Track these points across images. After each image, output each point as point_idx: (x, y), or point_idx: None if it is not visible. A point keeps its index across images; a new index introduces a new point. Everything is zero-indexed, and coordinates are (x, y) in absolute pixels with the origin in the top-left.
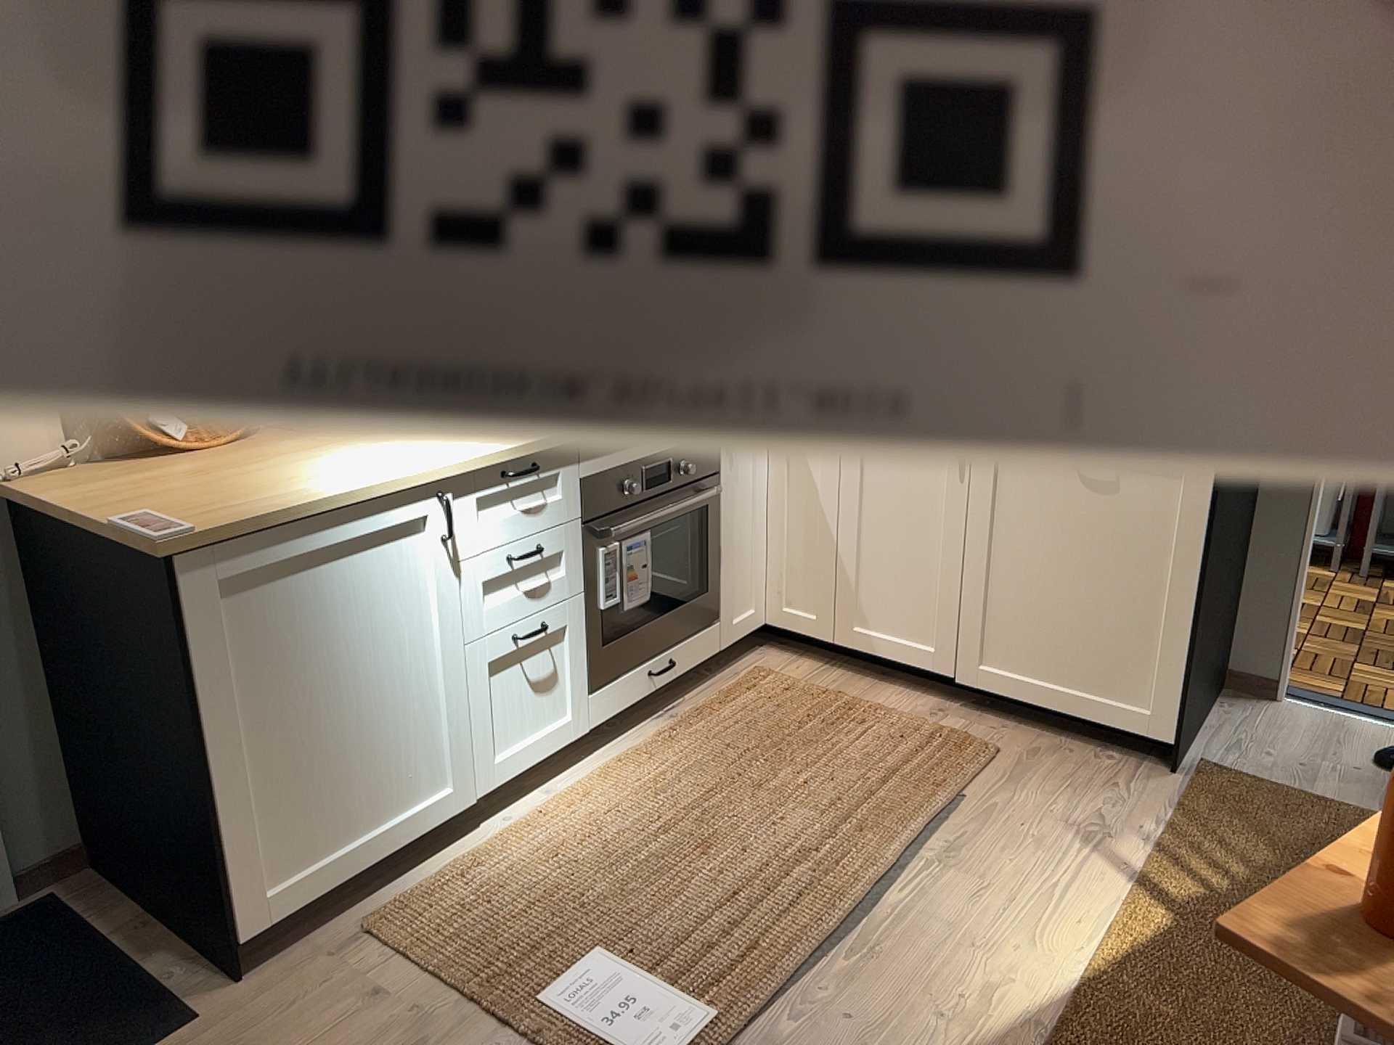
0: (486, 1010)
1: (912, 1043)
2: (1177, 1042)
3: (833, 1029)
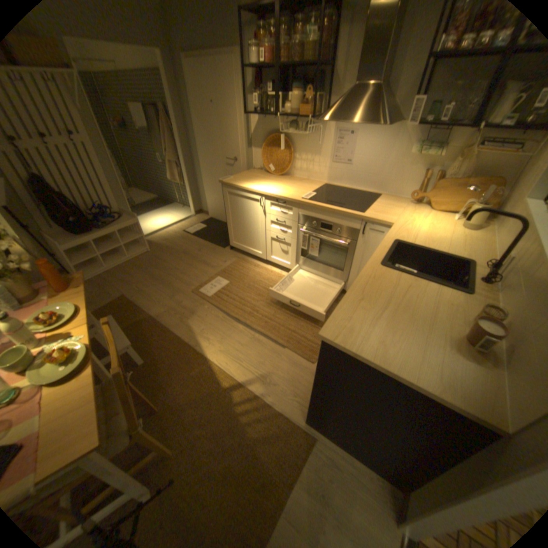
0: (218, 271)
1: (197, 323)
2: (183, 371)
3: (204, 312)
